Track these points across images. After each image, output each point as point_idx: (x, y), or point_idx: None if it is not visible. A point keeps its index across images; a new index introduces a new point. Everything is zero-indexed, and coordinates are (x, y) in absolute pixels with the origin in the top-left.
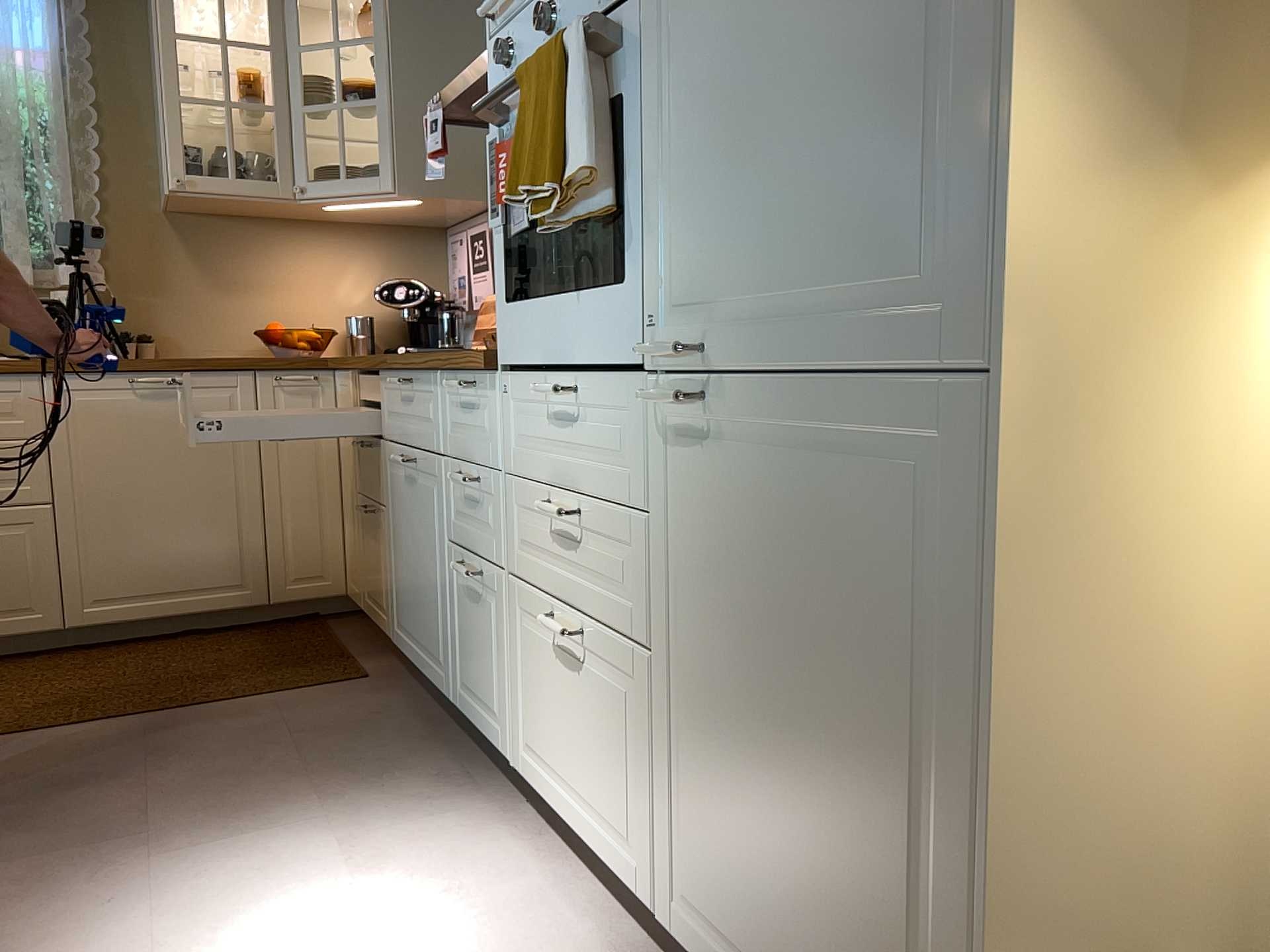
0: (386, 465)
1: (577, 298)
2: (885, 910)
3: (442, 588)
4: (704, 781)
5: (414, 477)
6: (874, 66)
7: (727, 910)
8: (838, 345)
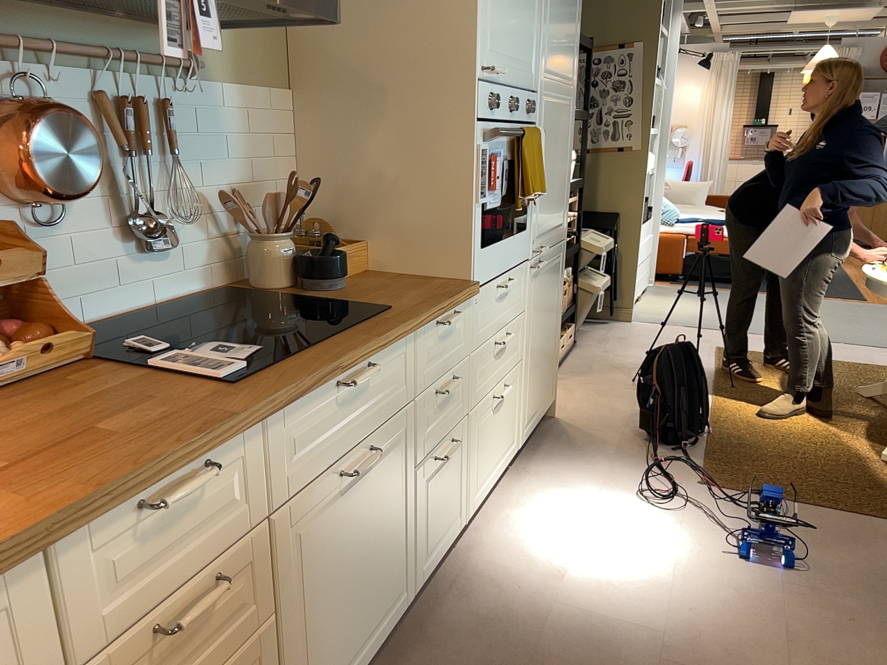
0: (284, 539)
1: (511, 238)
2: (550, 353)
3: (404, 519)
4: (530, 377)
5: (364, 470)
6: (560, 179)
7: (532, 405)
8: (553, 239)
